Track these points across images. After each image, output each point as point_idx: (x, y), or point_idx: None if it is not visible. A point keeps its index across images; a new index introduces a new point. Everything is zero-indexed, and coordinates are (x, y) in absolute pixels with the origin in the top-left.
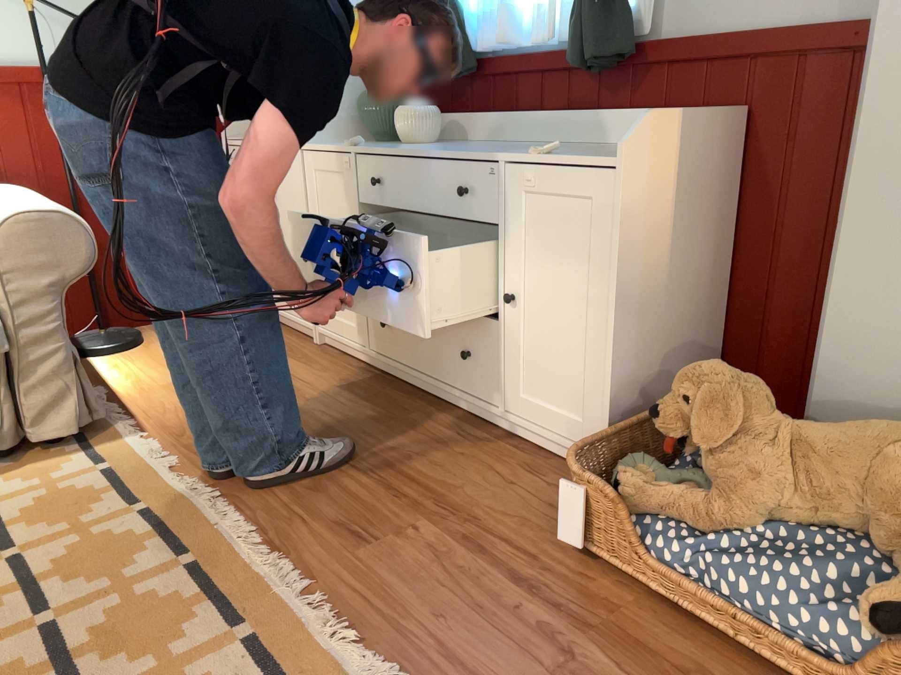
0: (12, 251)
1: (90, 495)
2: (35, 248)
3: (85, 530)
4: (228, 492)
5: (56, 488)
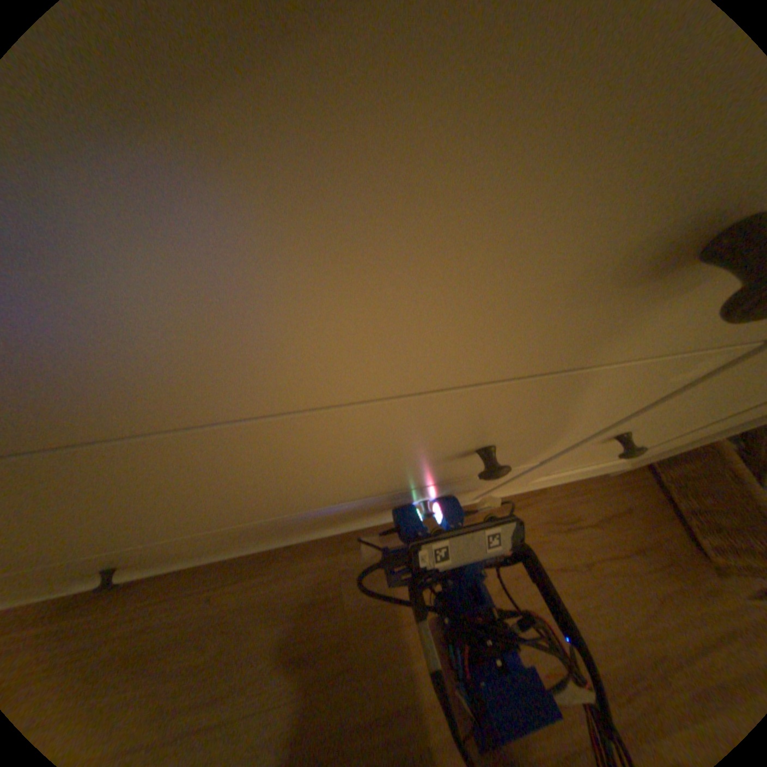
0: None
1: None
2: None
3: None
4: None
5: None
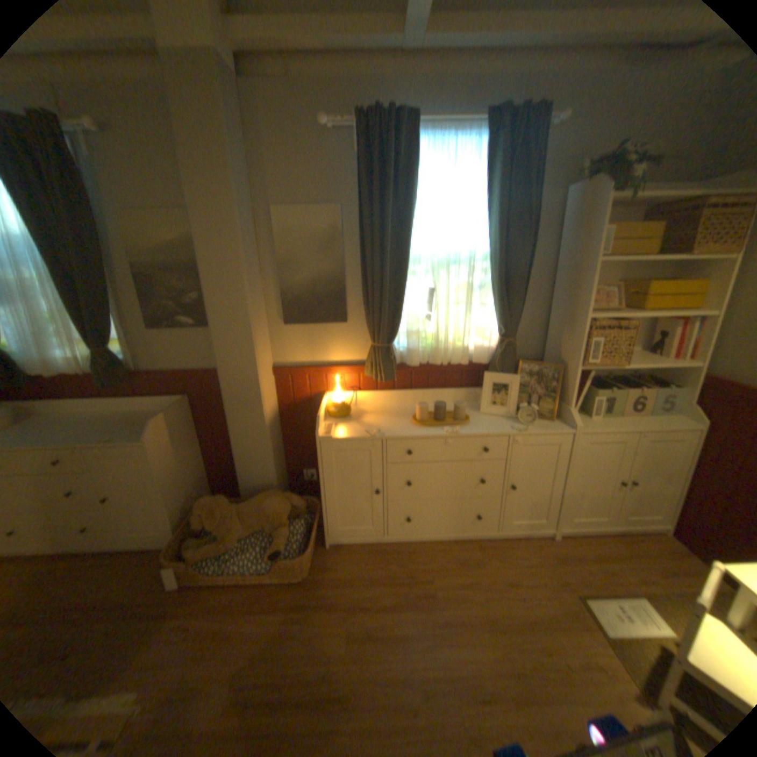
0: None
1: None
2: None
3: None
4: None
5: None
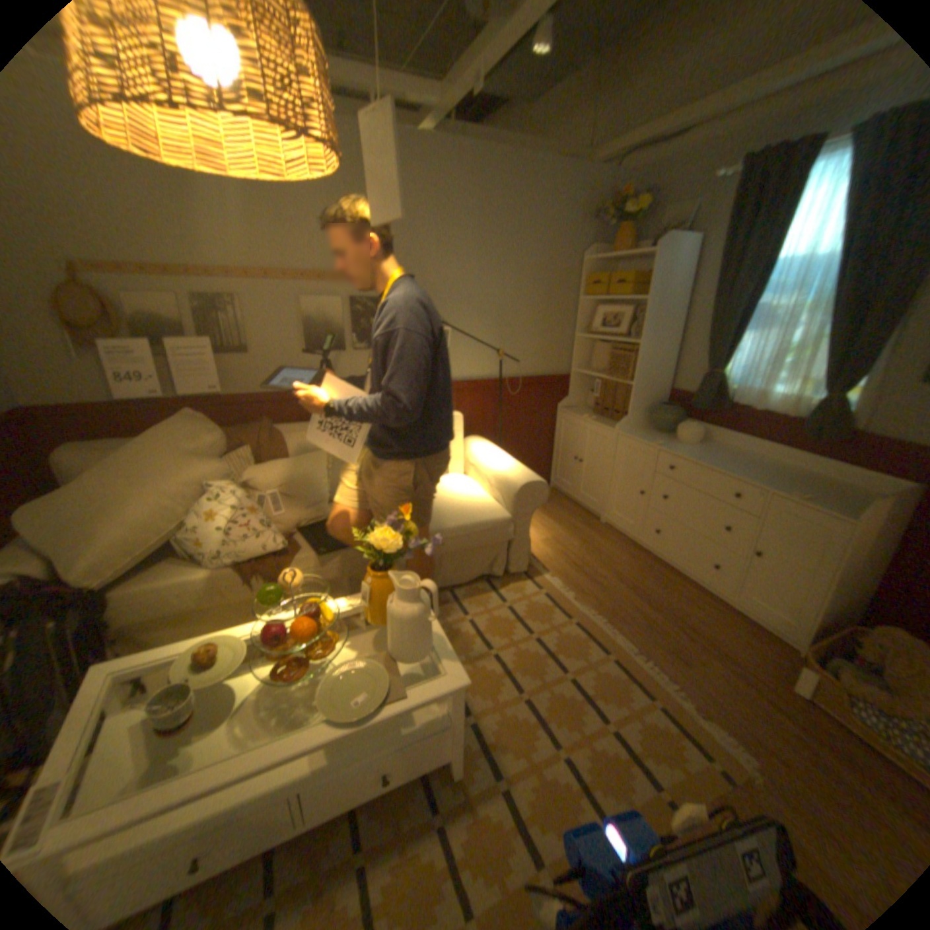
0: (521, 497)
1: (548, 609)
2: (529, 496)
3: (558, 631)
4: (609, 620)
5: (530, 601)
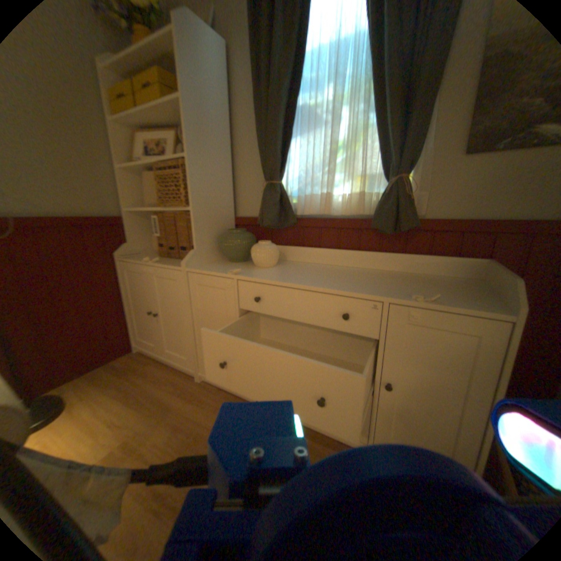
0: None
1: None
2: None
3: None
4: None
5: None
